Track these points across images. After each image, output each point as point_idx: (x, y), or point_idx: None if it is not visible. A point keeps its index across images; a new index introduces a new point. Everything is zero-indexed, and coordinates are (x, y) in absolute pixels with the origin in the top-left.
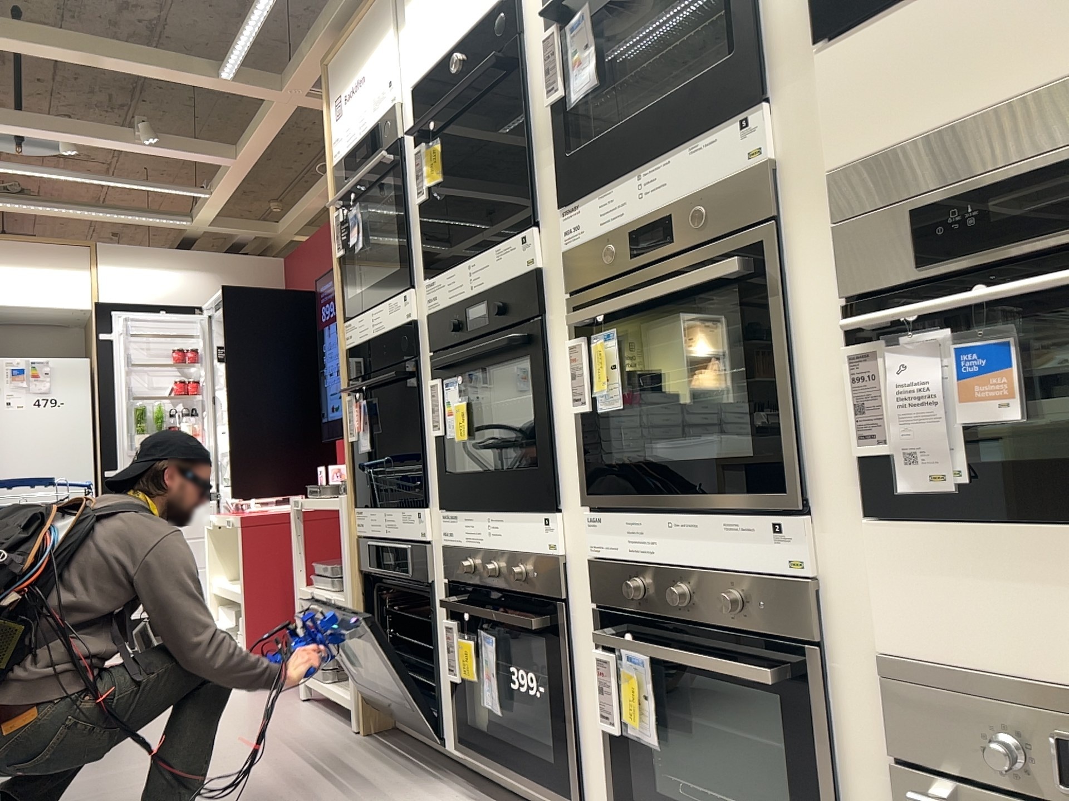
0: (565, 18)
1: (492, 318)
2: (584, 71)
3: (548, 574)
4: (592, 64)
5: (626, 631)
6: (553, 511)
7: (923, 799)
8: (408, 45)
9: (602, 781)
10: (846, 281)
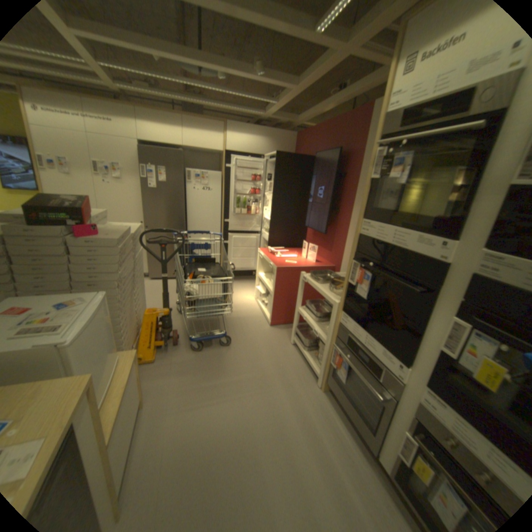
0: None
1: None
2: None
3: None
4: None
5: None
6: None
7: None
8: None
9: None
10: None
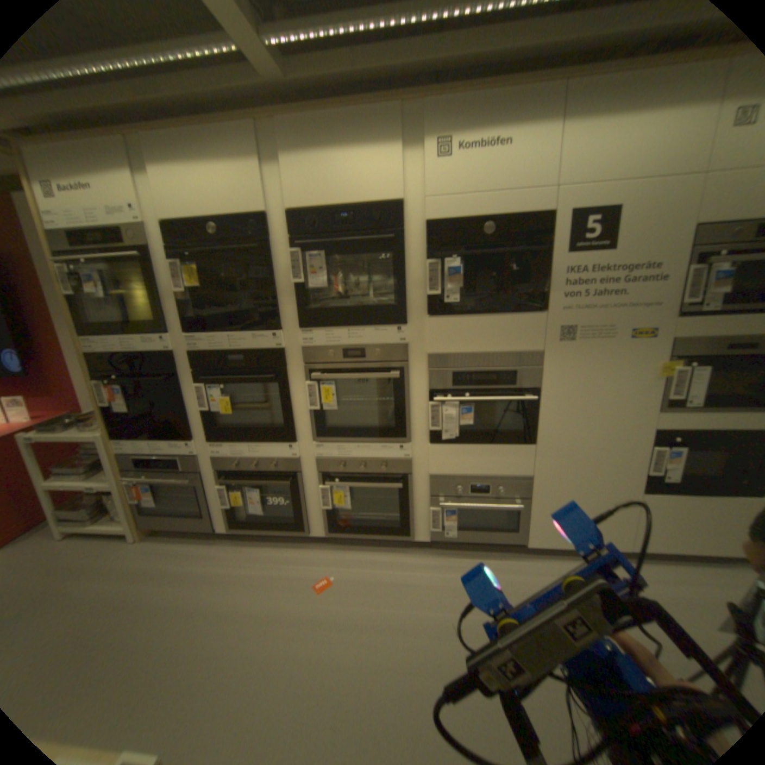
0: (303, 247)
1: (250, 365)
2: (319, 279)
3: (291, 465)
4: (325, 279)
5: (334, 479)
6: (294, 443)
7: (436, 503)
8: (149, 189)
9: (317, 523)
10: (430, 386)
